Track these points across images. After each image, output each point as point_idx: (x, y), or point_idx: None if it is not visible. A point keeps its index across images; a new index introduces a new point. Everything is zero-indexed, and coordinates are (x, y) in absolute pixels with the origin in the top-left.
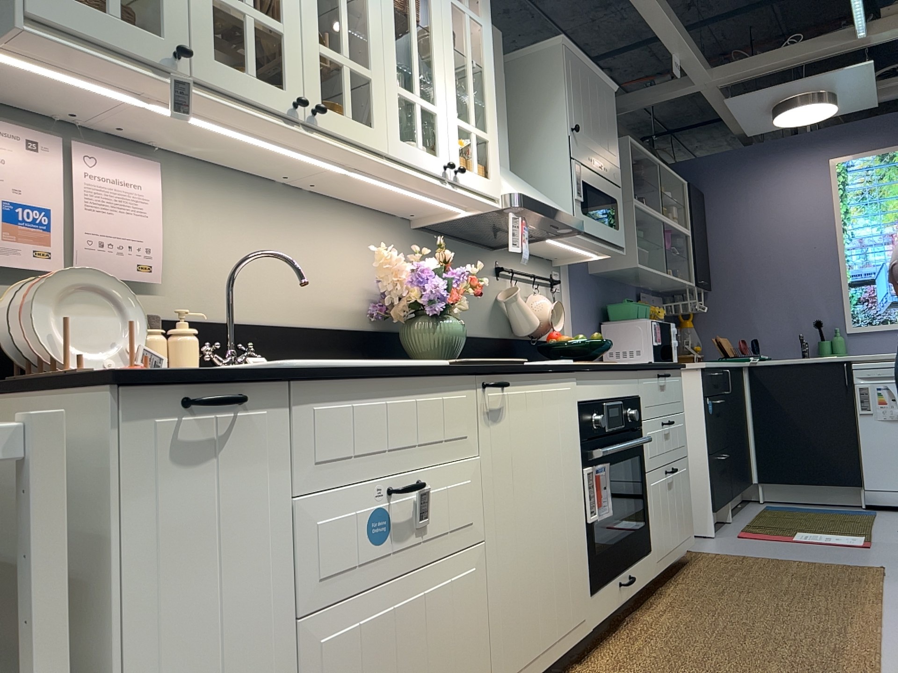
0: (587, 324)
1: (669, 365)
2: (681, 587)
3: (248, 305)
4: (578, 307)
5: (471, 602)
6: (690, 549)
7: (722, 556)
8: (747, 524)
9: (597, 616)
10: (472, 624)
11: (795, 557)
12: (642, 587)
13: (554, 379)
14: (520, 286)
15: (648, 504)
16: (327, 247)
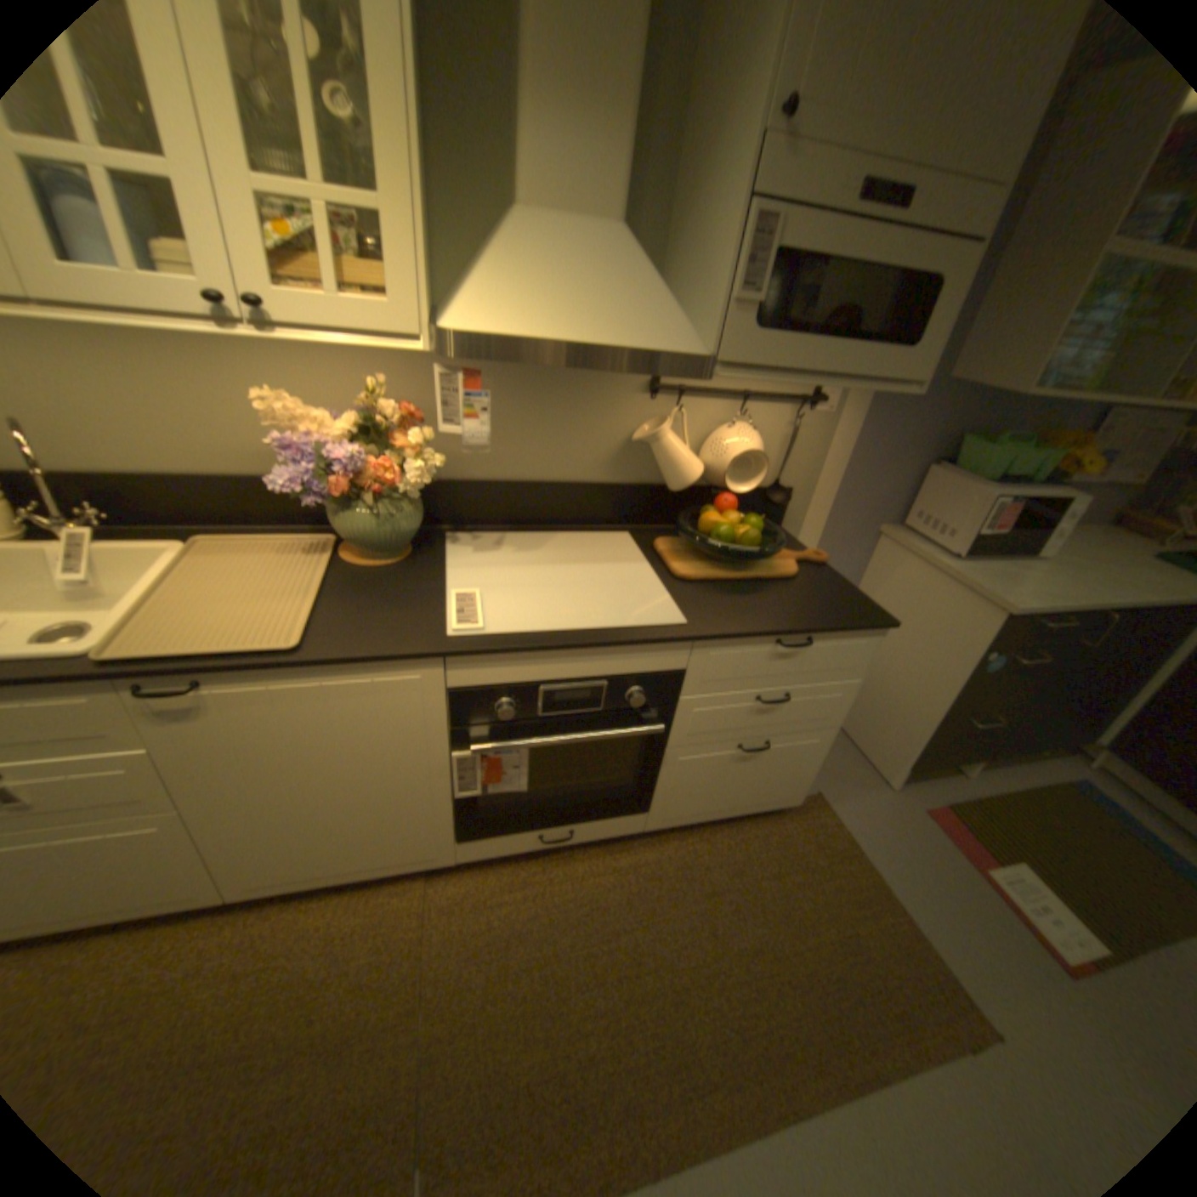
0: (889, 463)
1: (821, 630)
2: (695, 852)
3: (122, 453)
4: (876, 434)
5: (160, 848)
6: (827, 793)
7: (832, 836)
8: (981, 800)
9: (469, 857)
10: (167, 860)
11: (921, 910)
12: (604, 839)
13: (360, 670)
14: (708, 409)
15: (660, 777)
16: (243, 375)
